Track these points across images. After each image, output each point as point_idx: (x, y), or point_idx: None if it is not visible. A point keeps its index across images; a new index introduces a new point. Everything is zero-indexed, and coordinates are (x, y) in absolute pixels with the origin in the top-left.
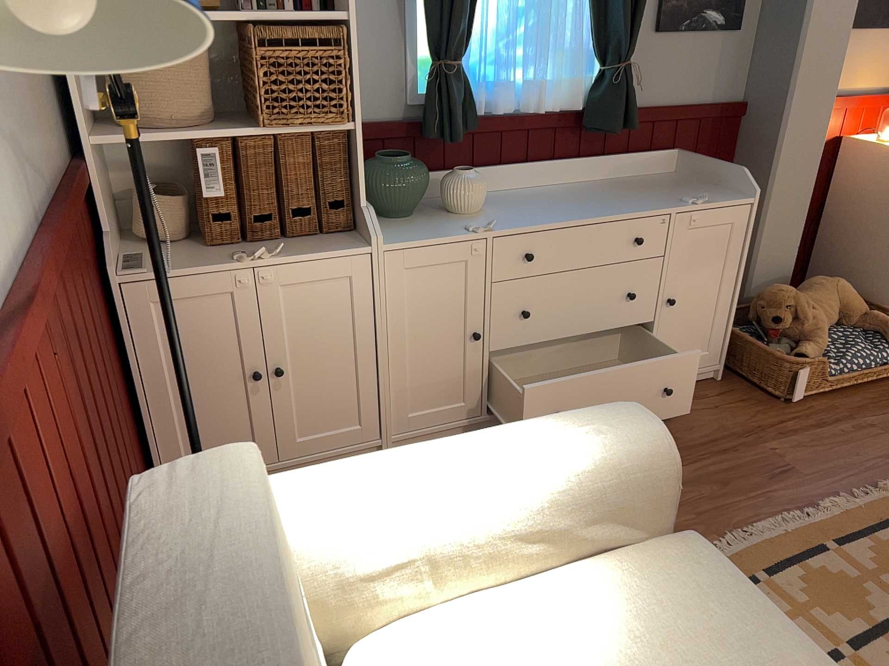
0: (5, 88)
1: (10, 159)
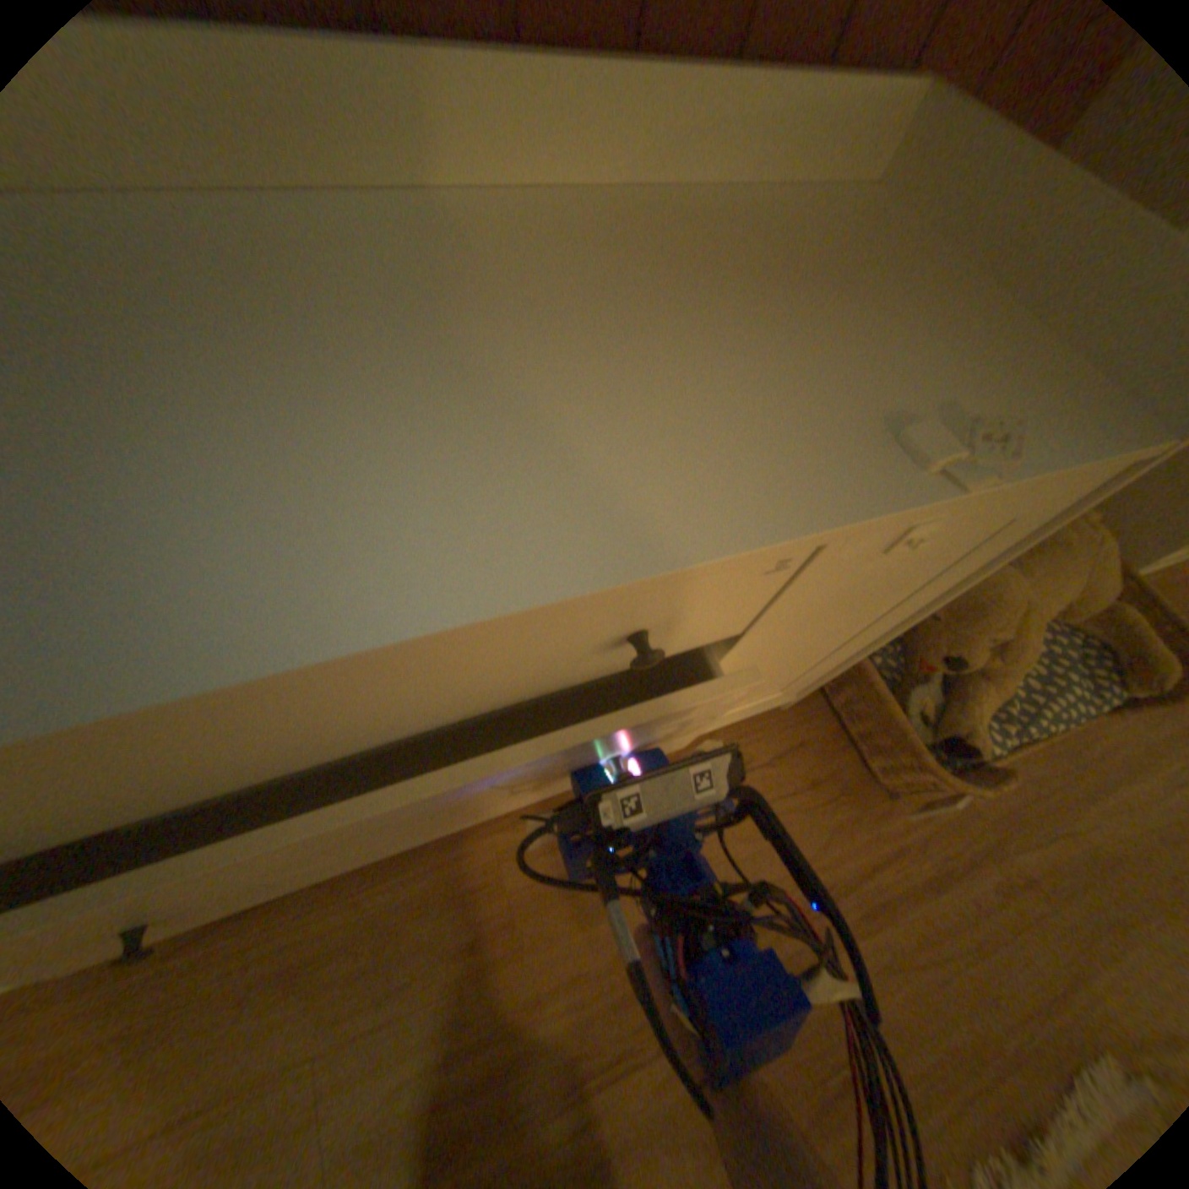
0: None
1: None
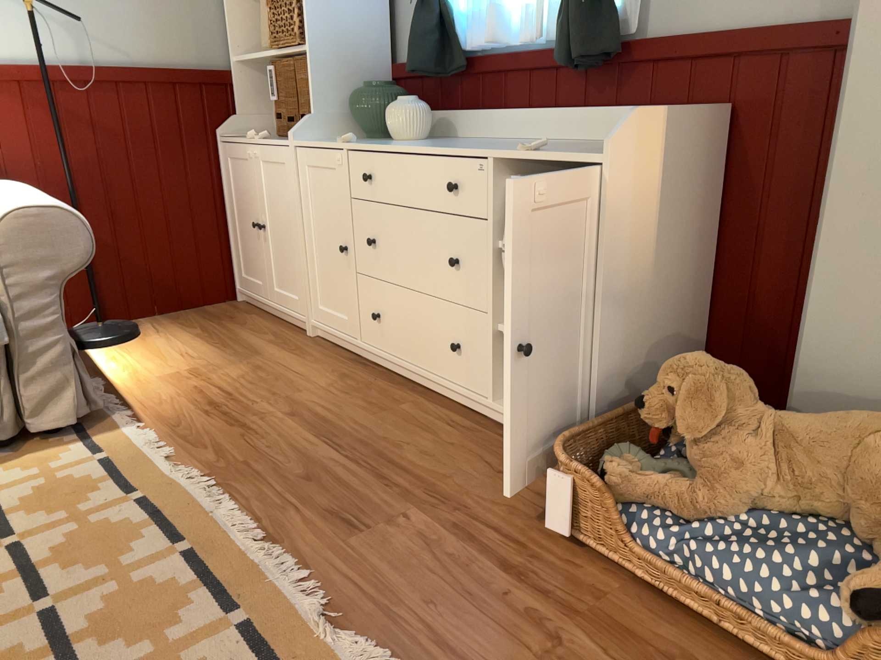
0: (98, 8)
1: (75, 35)
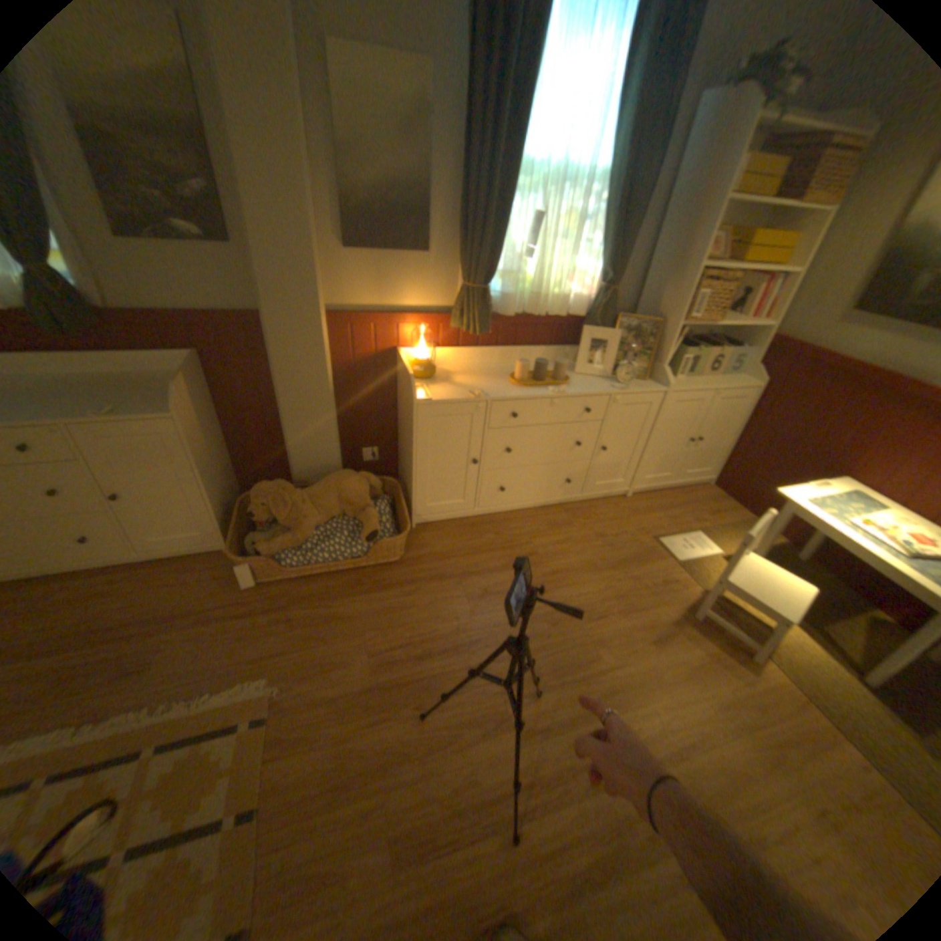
0: None
1: None
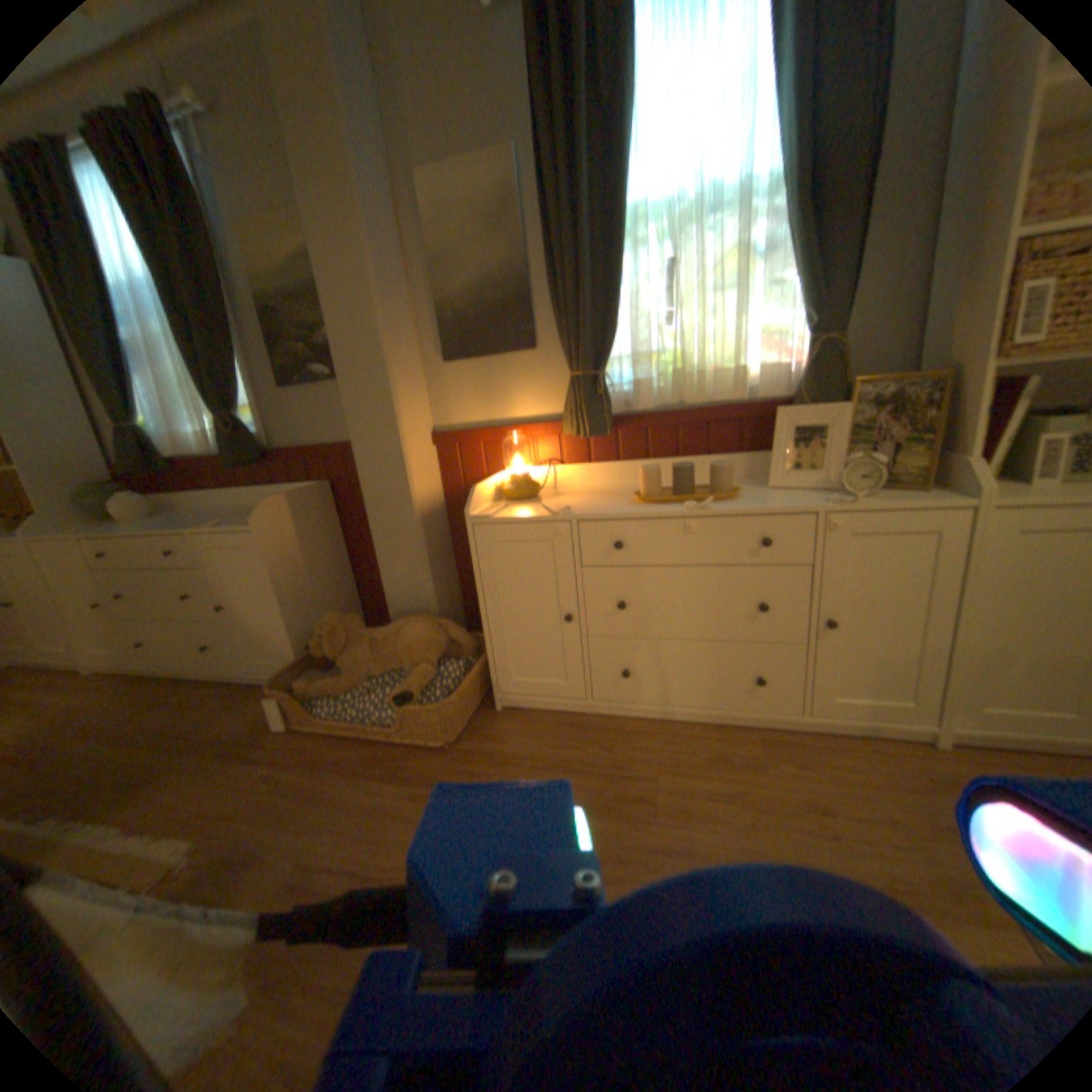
0: None
1: None
